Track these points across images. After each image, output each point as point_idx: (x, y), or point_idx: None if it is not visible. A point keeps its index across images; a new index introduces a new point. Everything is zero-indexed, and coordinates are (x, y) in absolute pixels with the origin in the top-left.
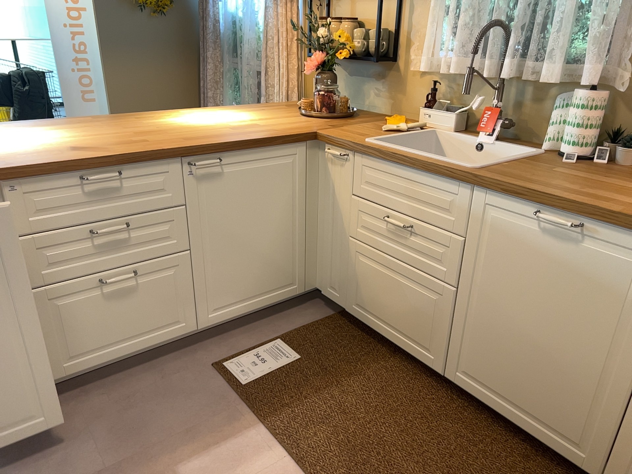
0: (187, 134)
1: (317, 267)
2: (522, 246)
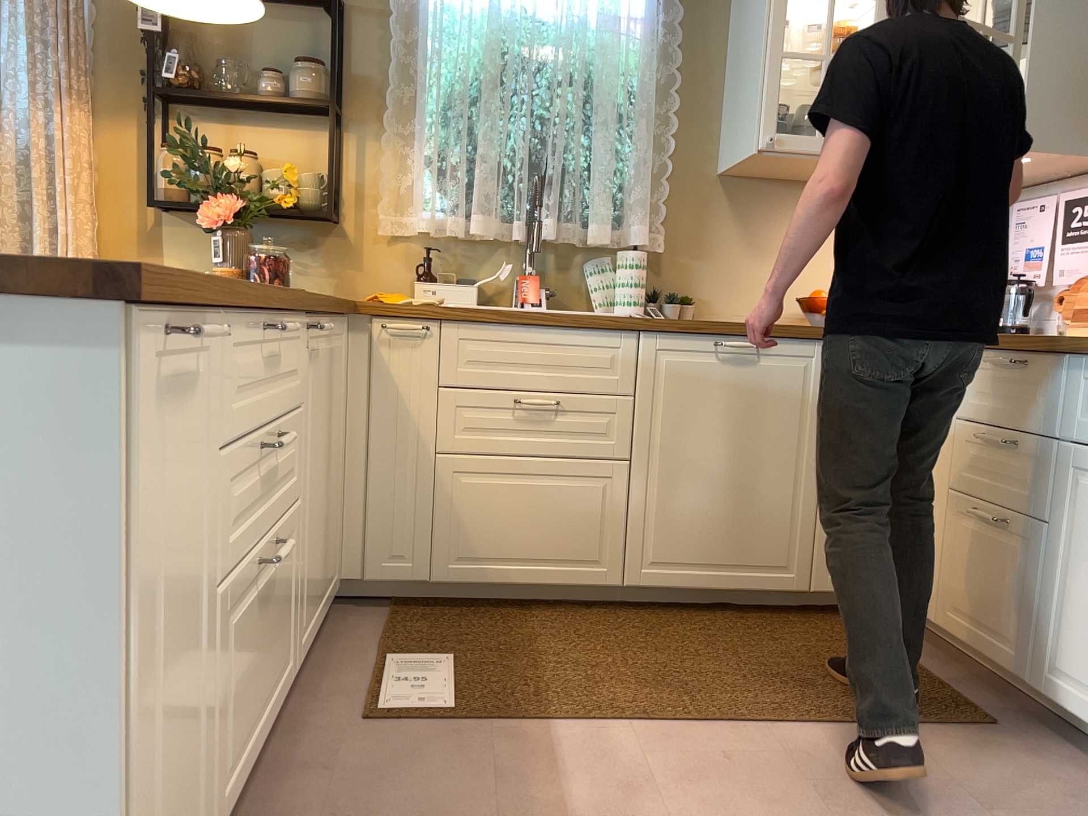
0: None
1: (346, 538)
2: (705, 383)
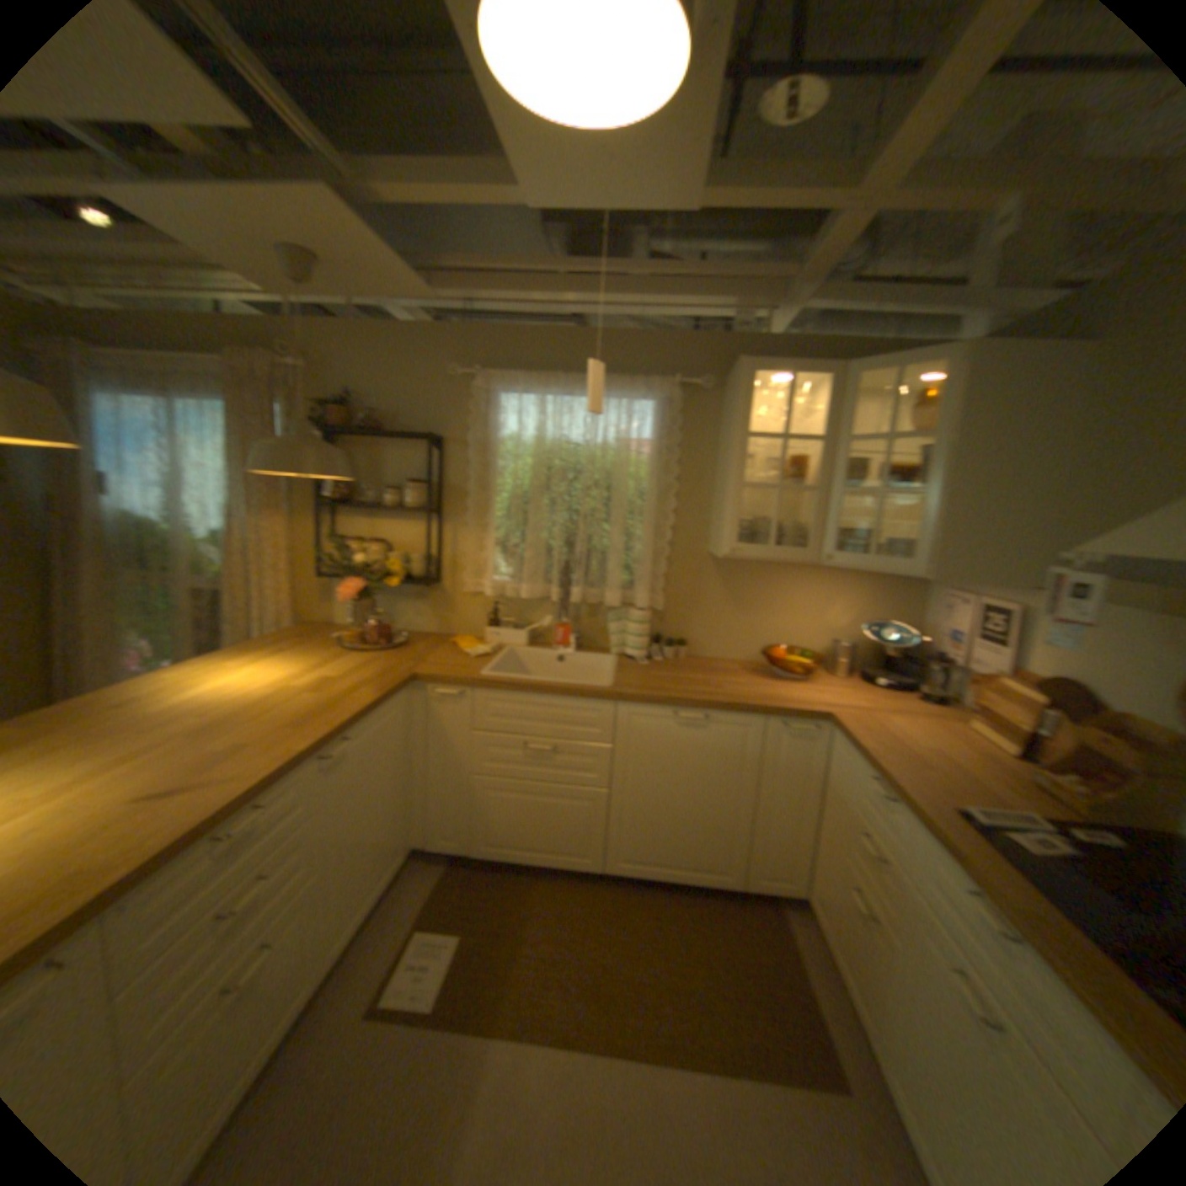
0: (277, 717)
1: (418, 823)
2: (667, 740)
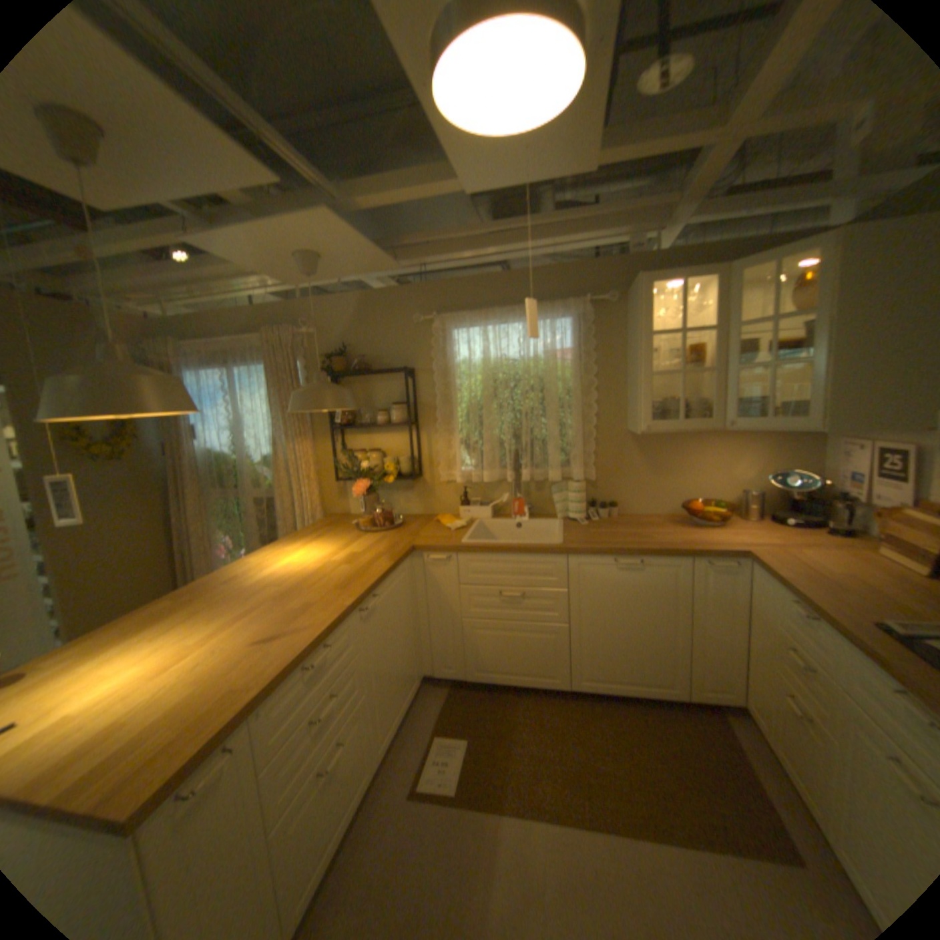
0: (324, 584)
1: (424, 656)
2: (609, 582)
